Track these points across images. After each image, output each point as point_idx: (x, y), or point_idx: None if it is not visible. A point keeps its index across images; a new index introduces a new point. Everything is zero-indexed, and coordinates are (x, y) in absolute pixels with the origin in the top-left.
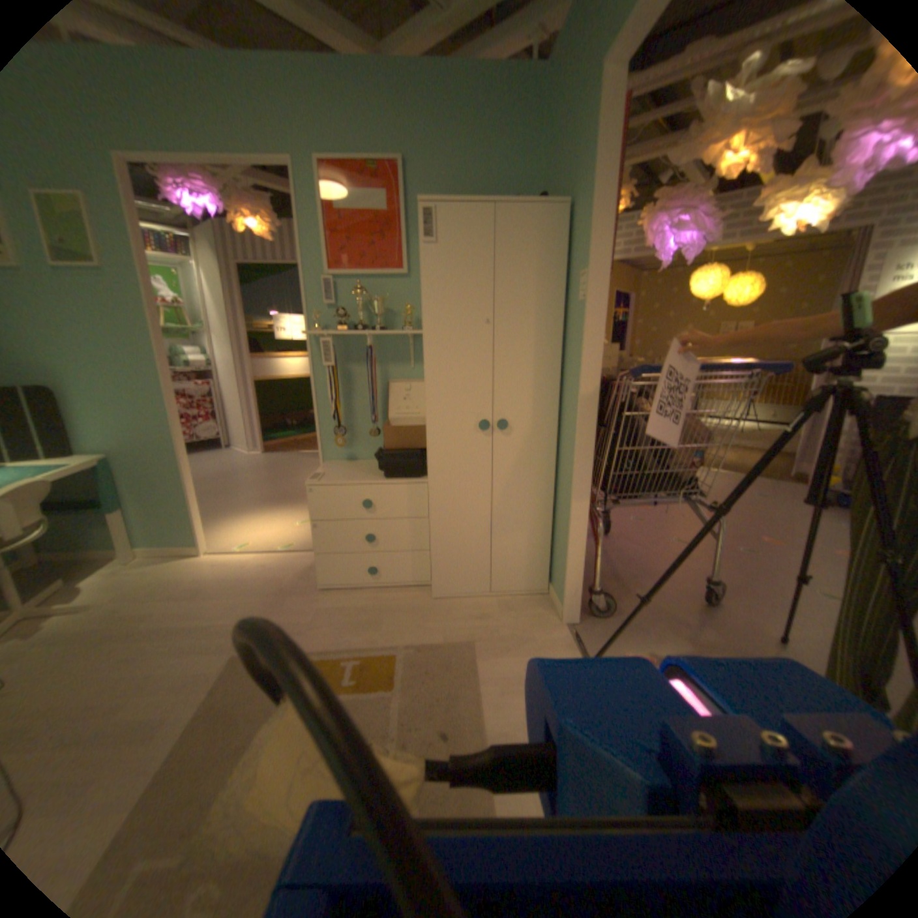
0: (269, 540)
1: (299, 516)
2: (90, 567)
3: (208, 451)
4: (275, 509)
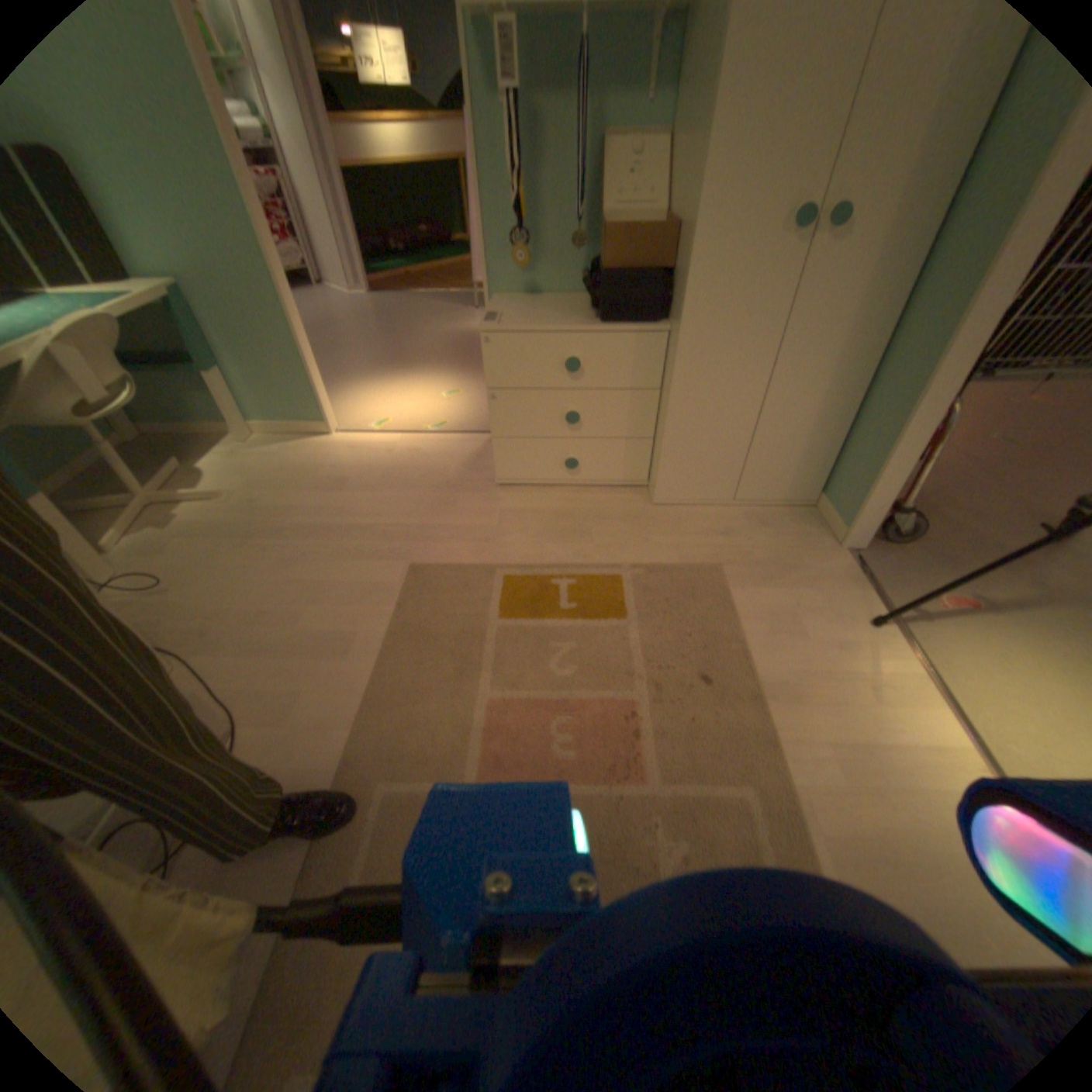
0: (414, 415)
1: (443, 383)
2: (202, 442)
3: (296, 289)
4: (408, 372)
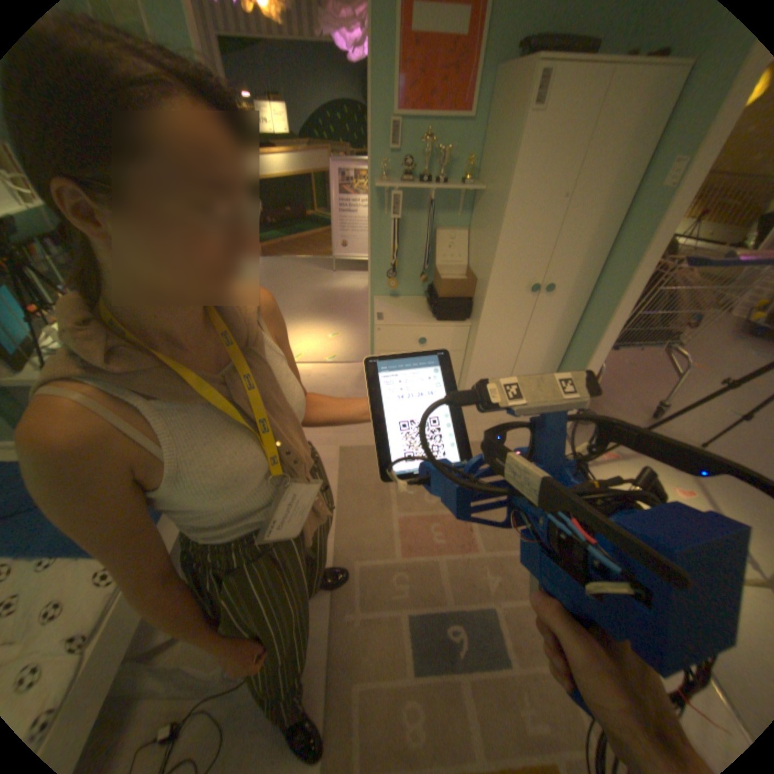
0: (316, 350)
1: (328, 328)
2: None
3: None
4: (304, 320)
